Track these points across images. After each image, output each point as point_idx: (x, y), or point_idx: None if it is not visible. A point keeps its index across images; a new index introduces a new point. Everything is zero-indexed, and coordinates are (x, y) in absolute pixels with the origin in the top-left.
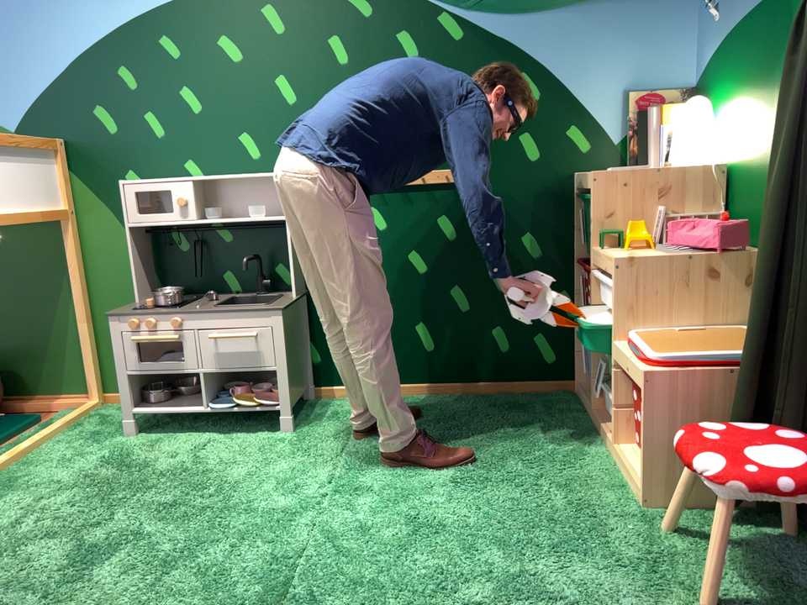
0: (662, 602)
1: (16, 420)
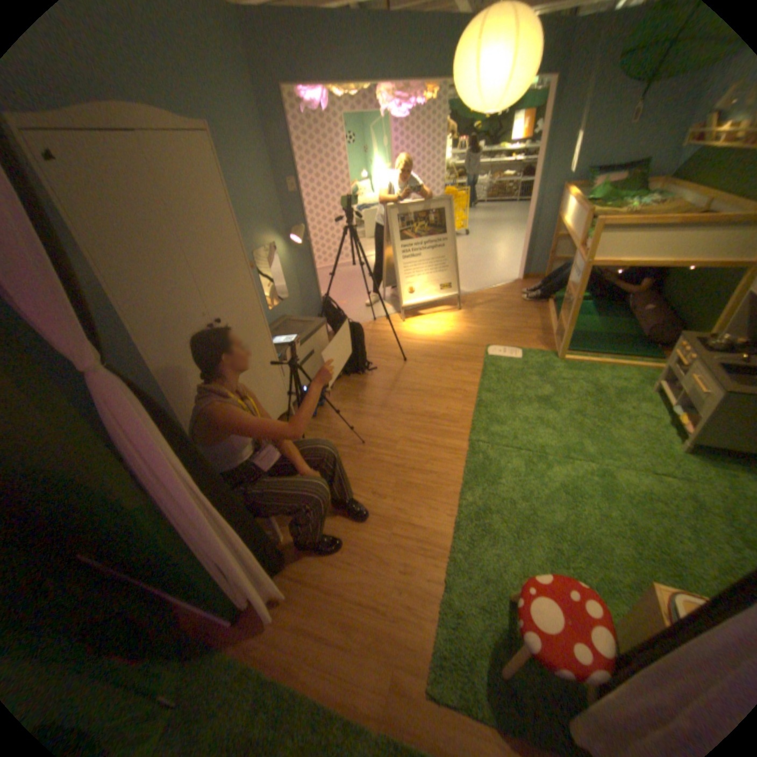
0: (516, 578)
1: (662, 354)
